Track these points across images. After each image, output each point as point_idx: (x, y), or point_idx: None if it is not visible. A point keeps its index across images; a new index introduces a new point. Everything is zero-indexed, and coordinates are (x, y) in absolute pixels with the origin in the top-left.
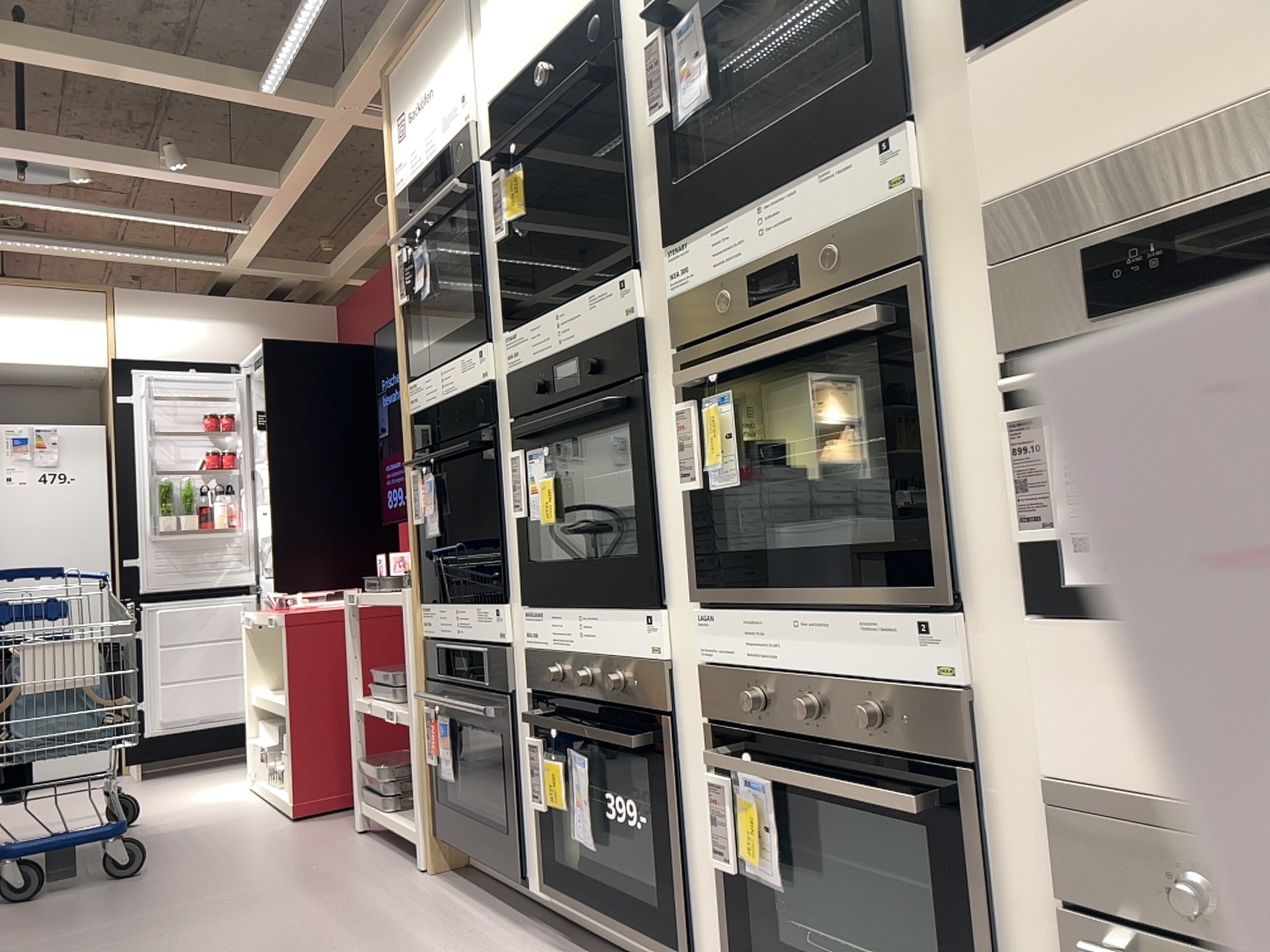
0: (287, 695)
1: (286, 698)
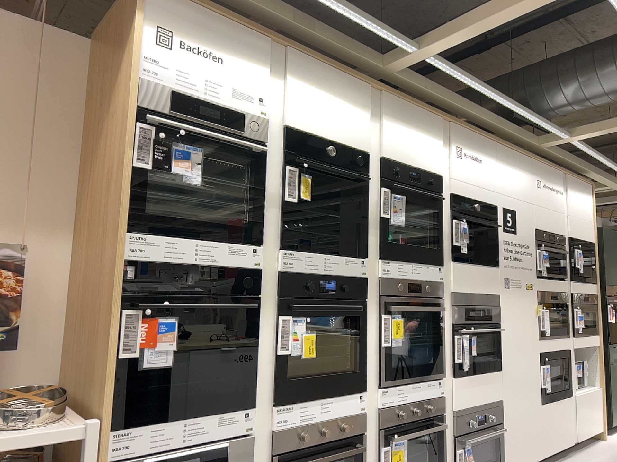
0: None
1: None
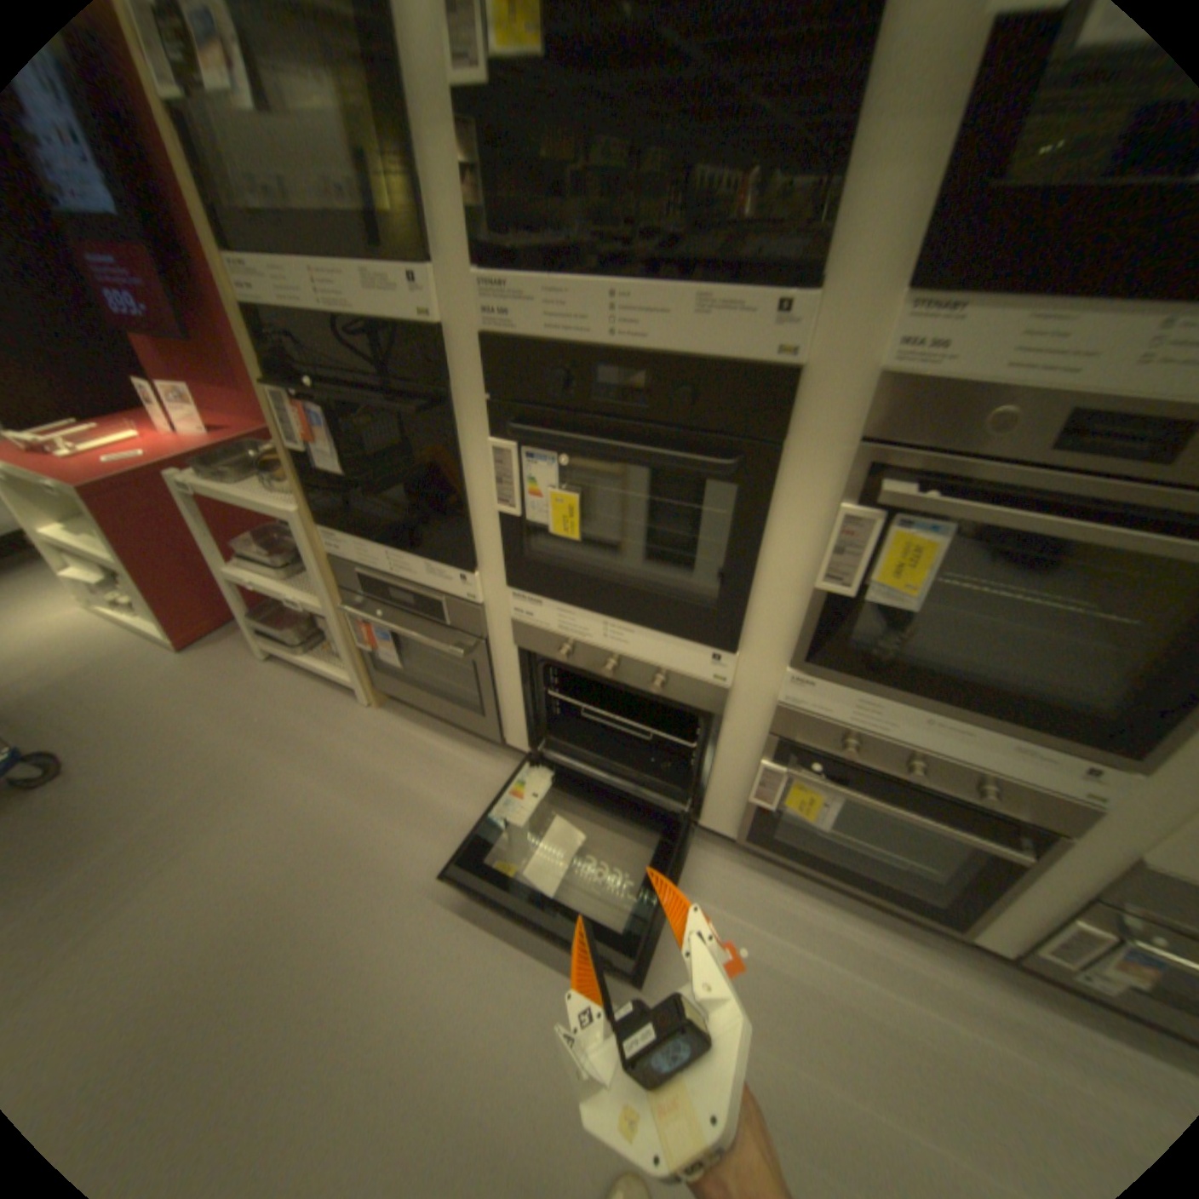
0: (104, 547)
1: (102, 549)
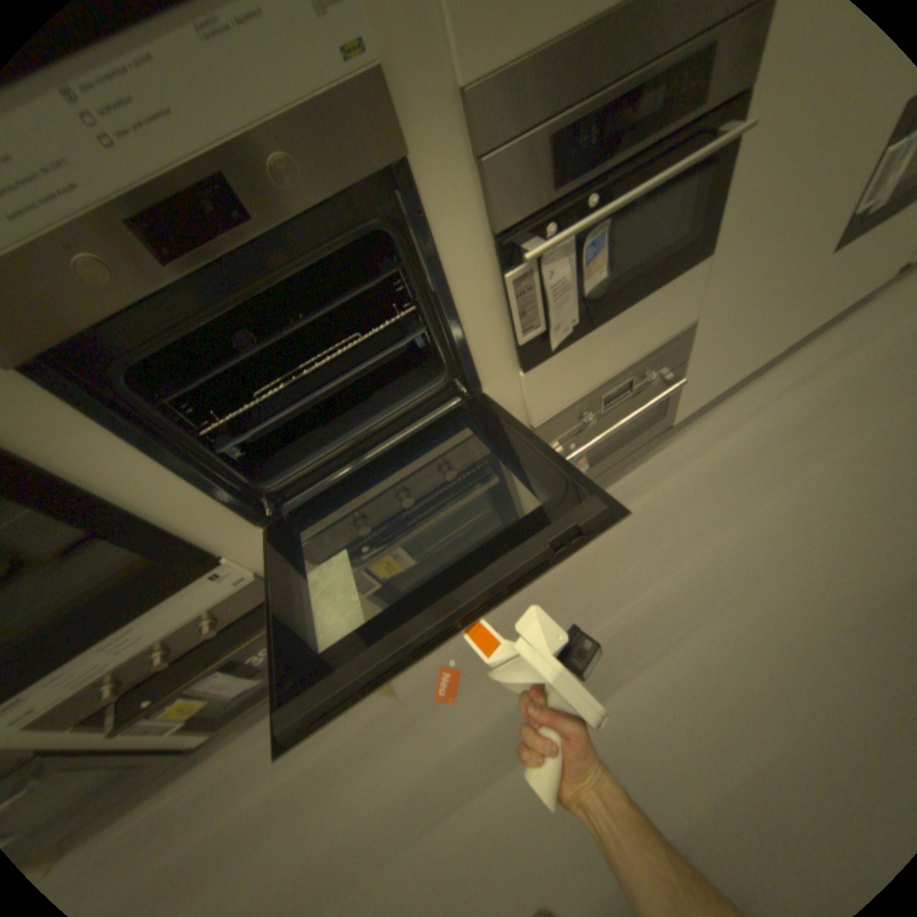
0: None
1: None
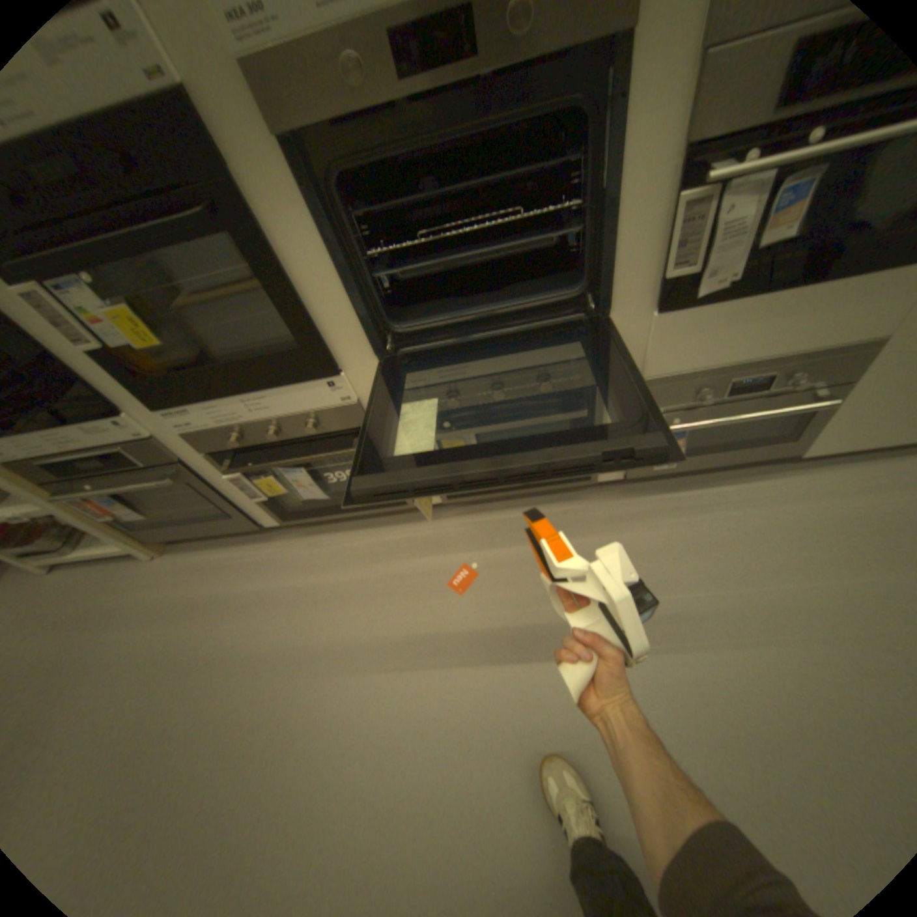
0: None
1: None
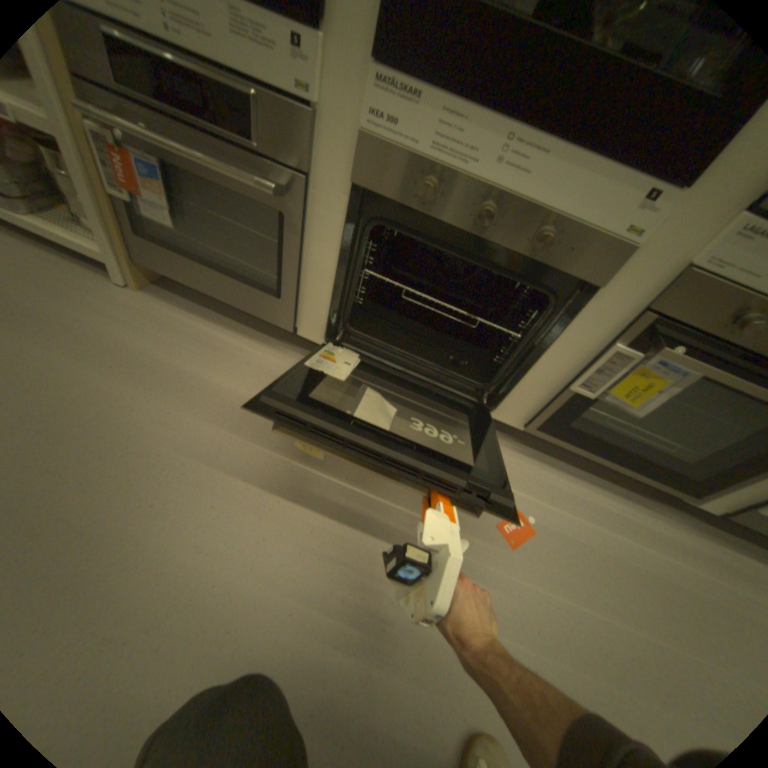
0: None
1: None
